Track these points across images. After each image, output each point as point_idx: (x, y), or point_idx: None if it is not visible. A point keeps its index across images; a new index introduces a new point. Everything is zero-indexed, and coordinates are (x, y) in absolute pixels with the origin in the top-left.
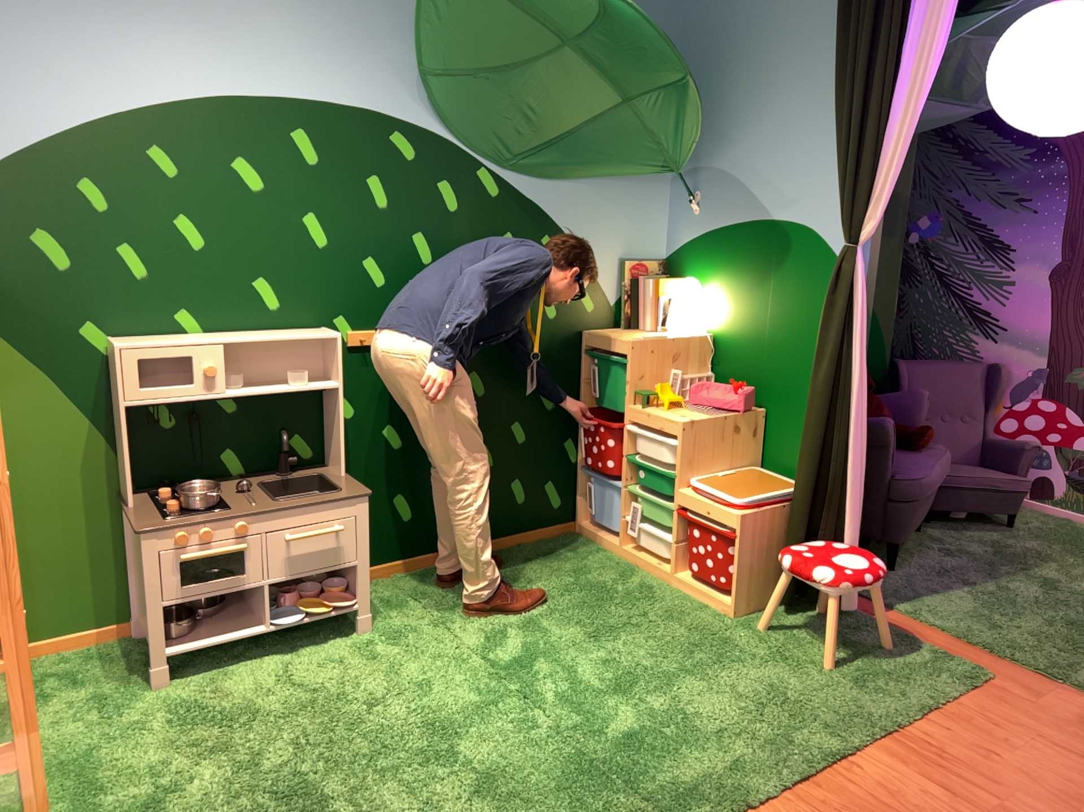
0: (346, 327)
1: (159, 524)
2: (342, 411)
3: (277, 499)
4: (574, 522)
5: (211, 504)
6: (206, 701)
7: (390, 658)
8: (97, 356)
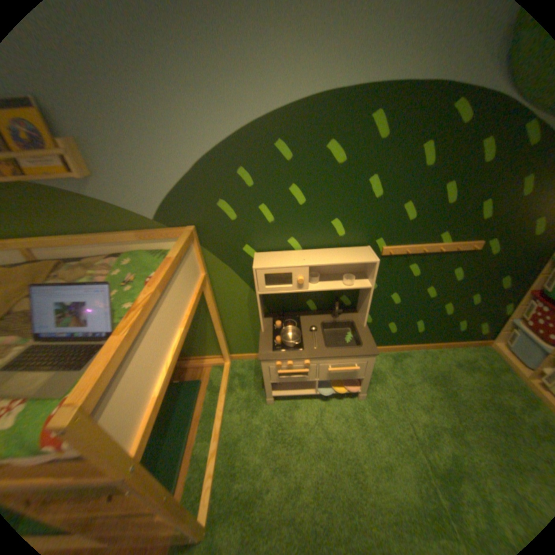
0: (383, 245)
1: (268, 356)
2: (371, 300)
3: (327, 346)
4: (493, 342)
5: (294, 346)
6: (284, 424)
7: (372, 429)
8: (250, 260)
